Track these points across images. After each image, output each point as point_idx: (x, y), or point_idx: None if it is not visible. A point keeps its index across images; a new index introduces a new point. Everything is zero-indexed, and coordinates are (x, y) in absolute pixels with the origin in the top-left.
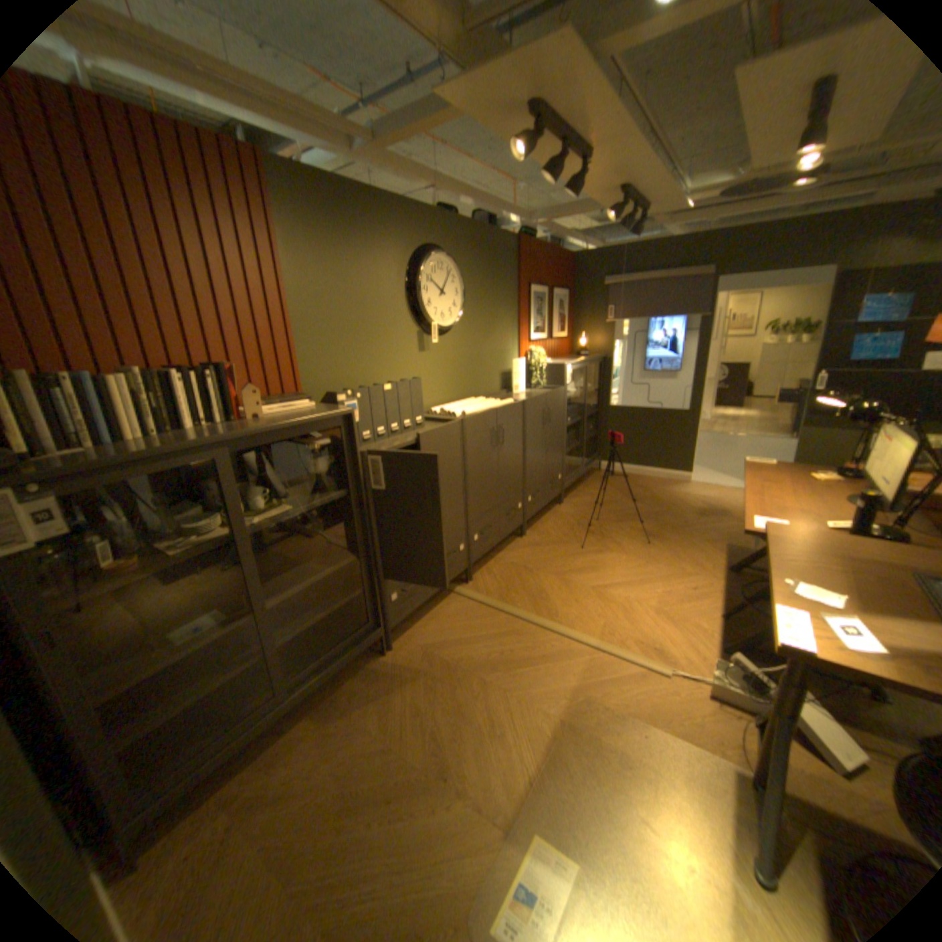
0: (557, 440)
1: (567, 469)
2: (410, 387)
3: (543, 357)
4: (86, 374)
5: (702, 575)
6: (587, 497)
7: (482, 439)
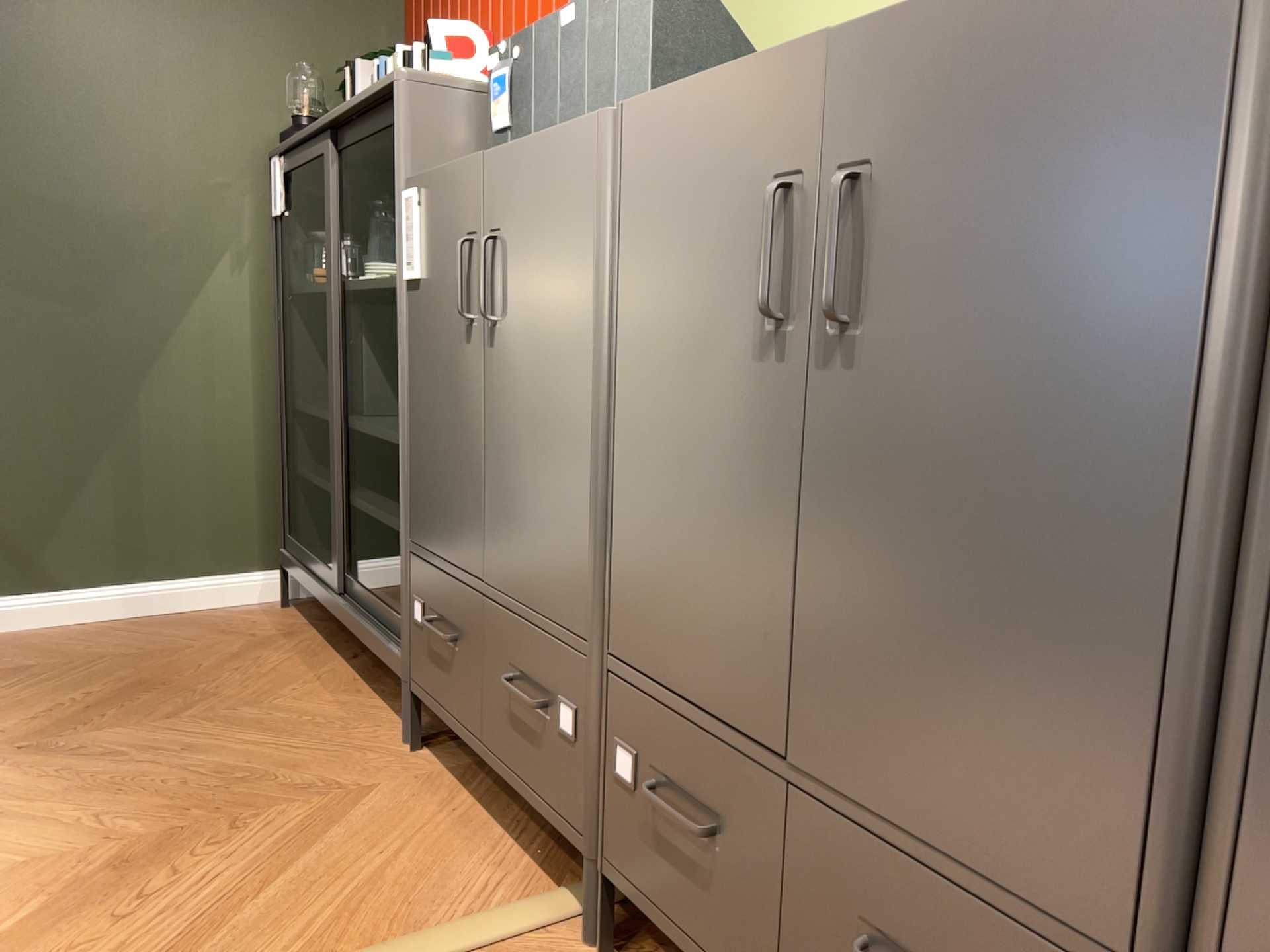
0: None
1: None
2: (617, 3)
3: None
4: None
5: None
6: None
7: (699, 230)
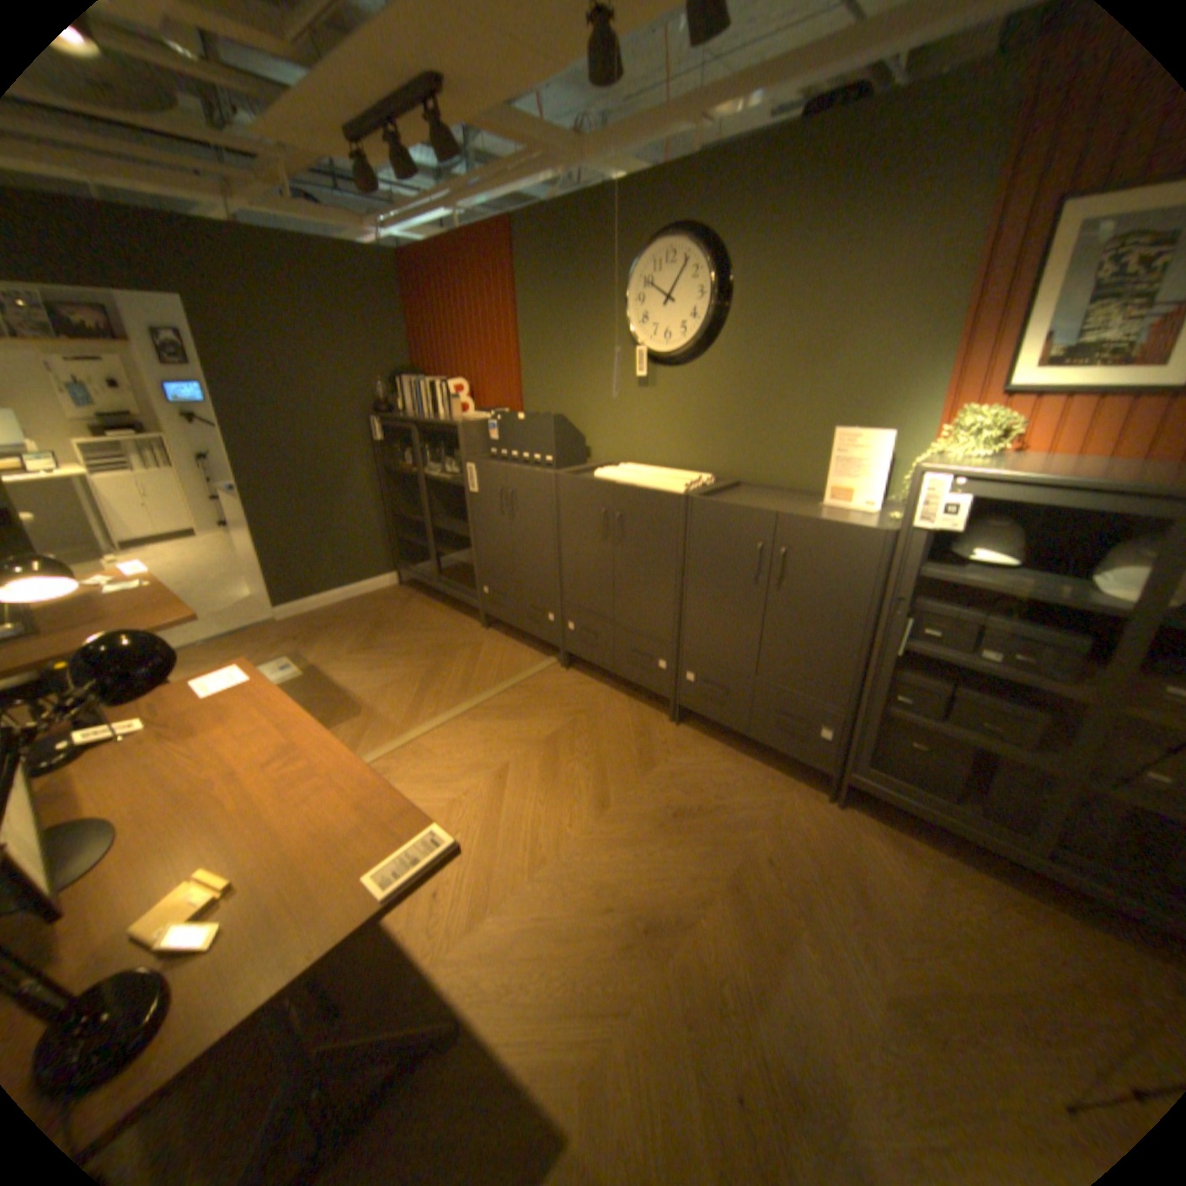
0: (821, 643)
1: (958, 789)
2: (541, 421)
3: (975, 439)
4: (424, 380)
5: (466, 941)
6: (909, 877)
7: (584, 512)
